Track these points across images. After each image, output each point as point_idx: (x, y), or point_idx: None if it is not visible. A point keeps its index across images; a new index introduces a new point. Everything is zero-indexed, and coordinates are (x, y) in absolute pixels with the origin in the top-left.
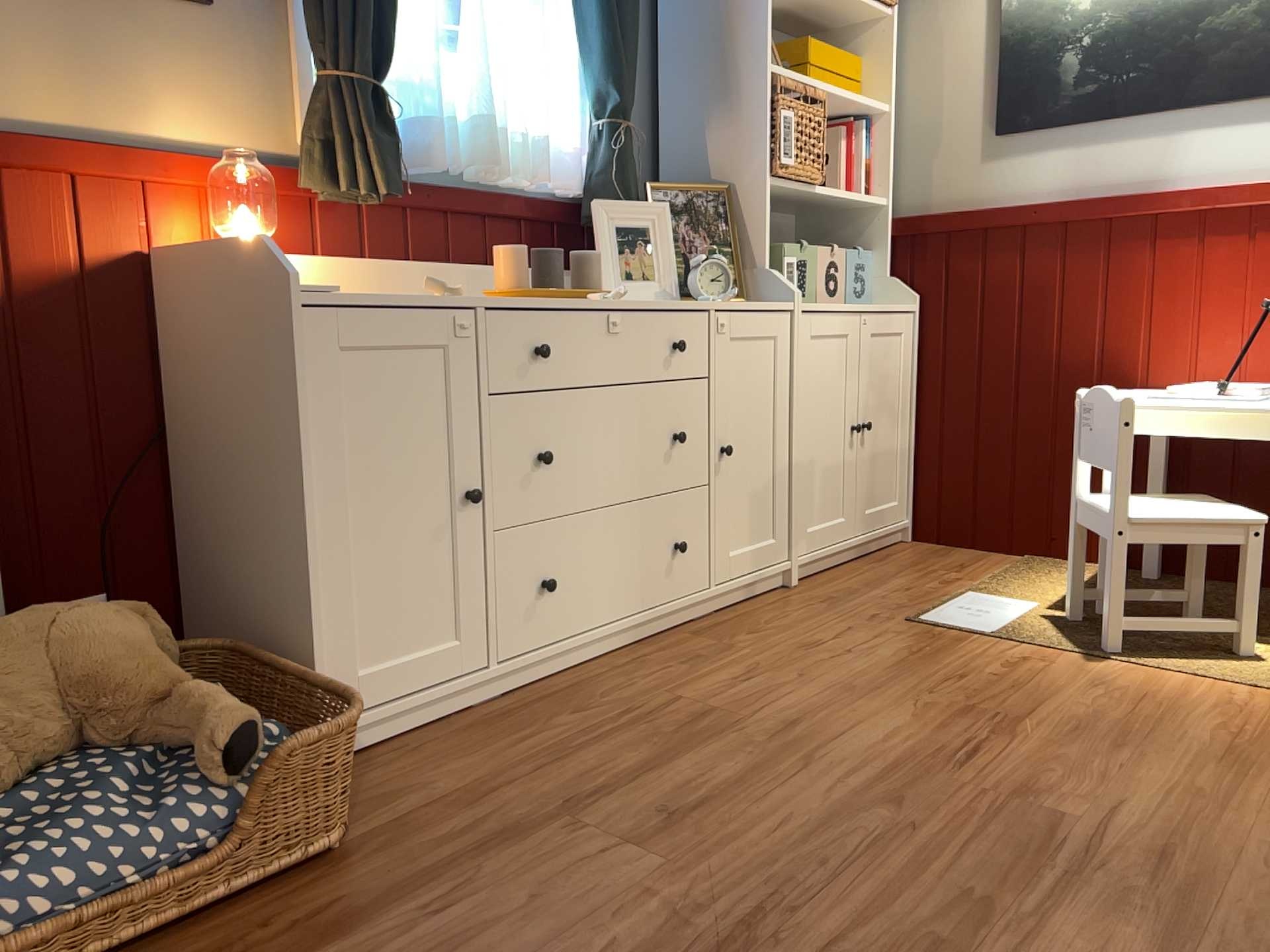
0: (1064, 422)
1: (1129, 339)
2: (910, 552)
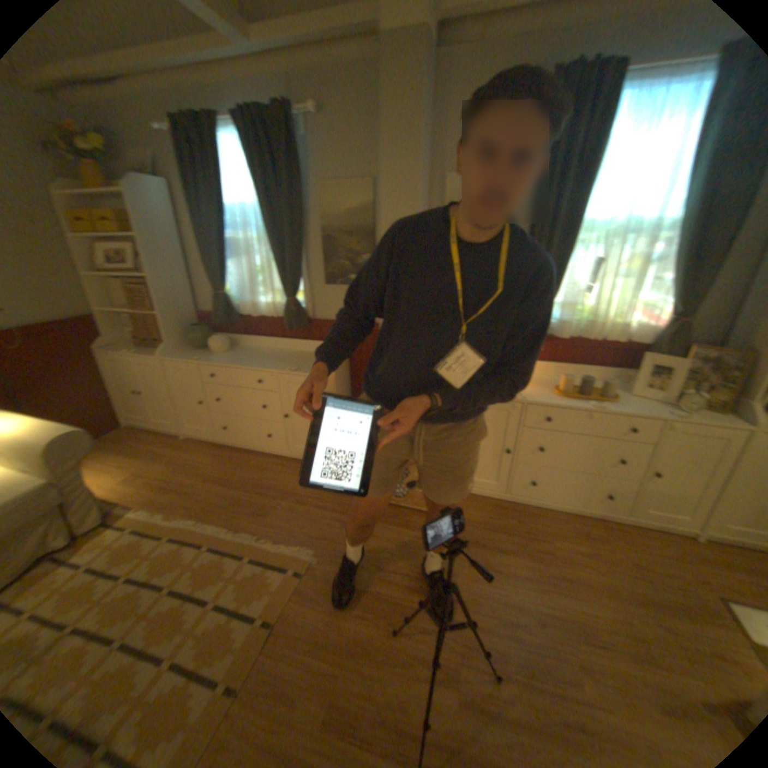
0: None
1: None
2: None
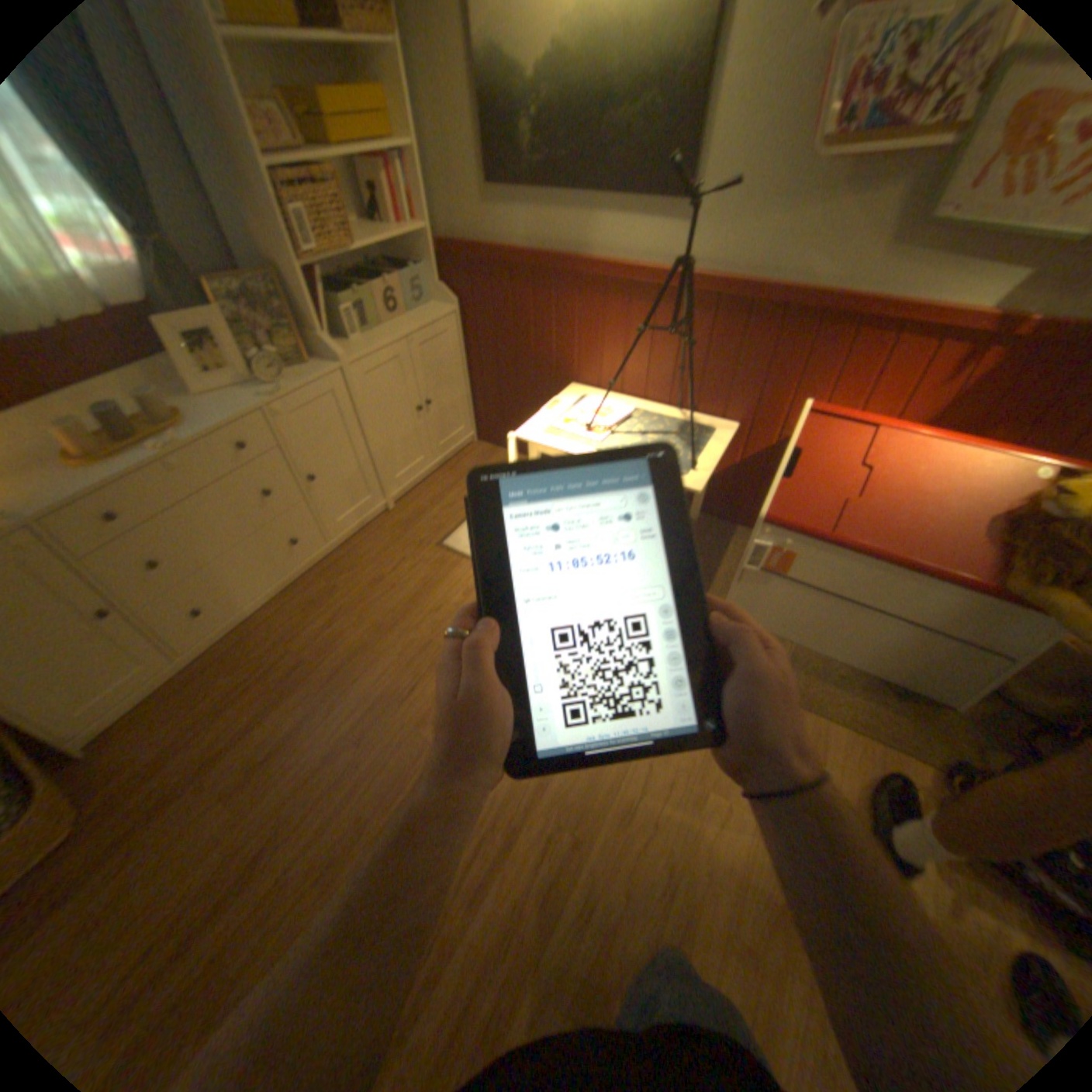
0: (541, 395)
1: (571, 354)
2: (472, 458)
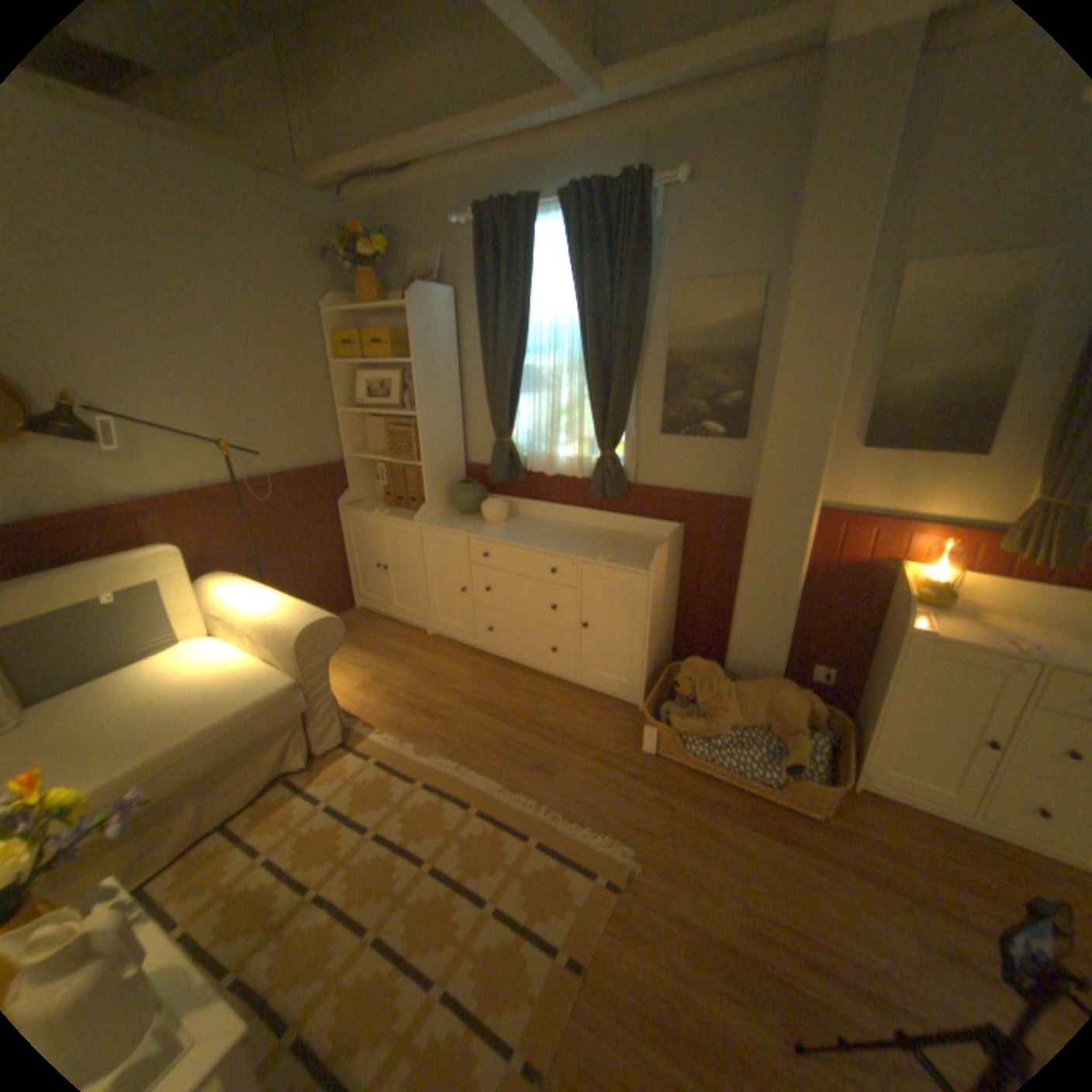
0: None
1: None
2: None
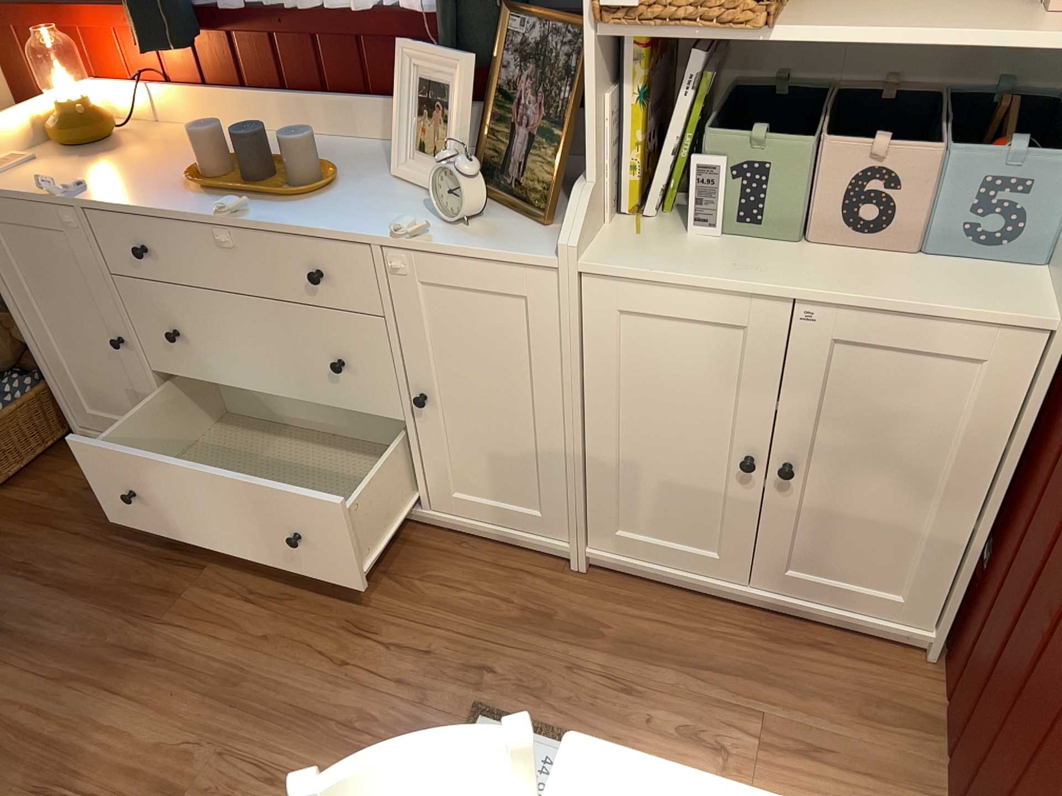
0: (1050, 777)
1: None
2: (858, 671)
